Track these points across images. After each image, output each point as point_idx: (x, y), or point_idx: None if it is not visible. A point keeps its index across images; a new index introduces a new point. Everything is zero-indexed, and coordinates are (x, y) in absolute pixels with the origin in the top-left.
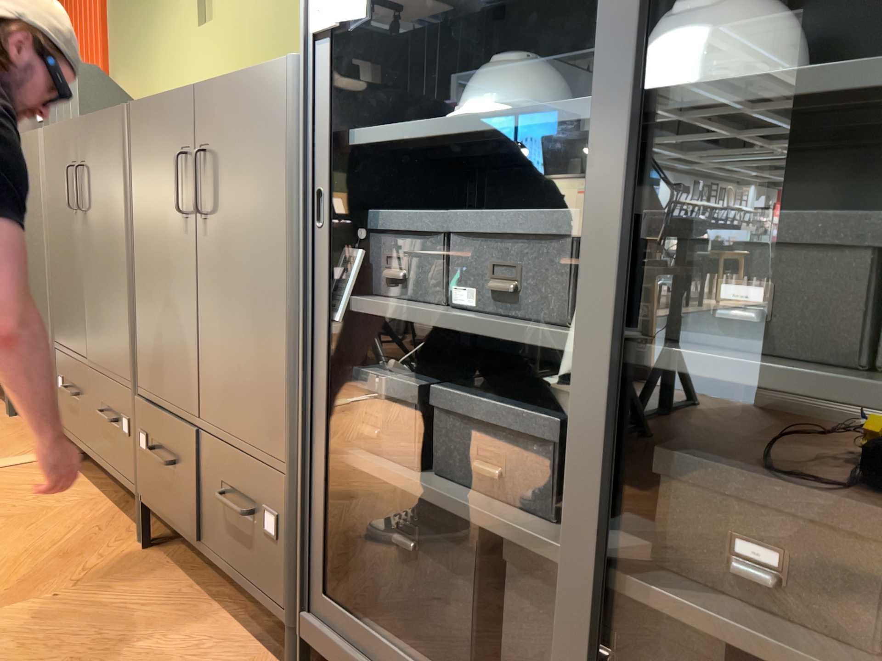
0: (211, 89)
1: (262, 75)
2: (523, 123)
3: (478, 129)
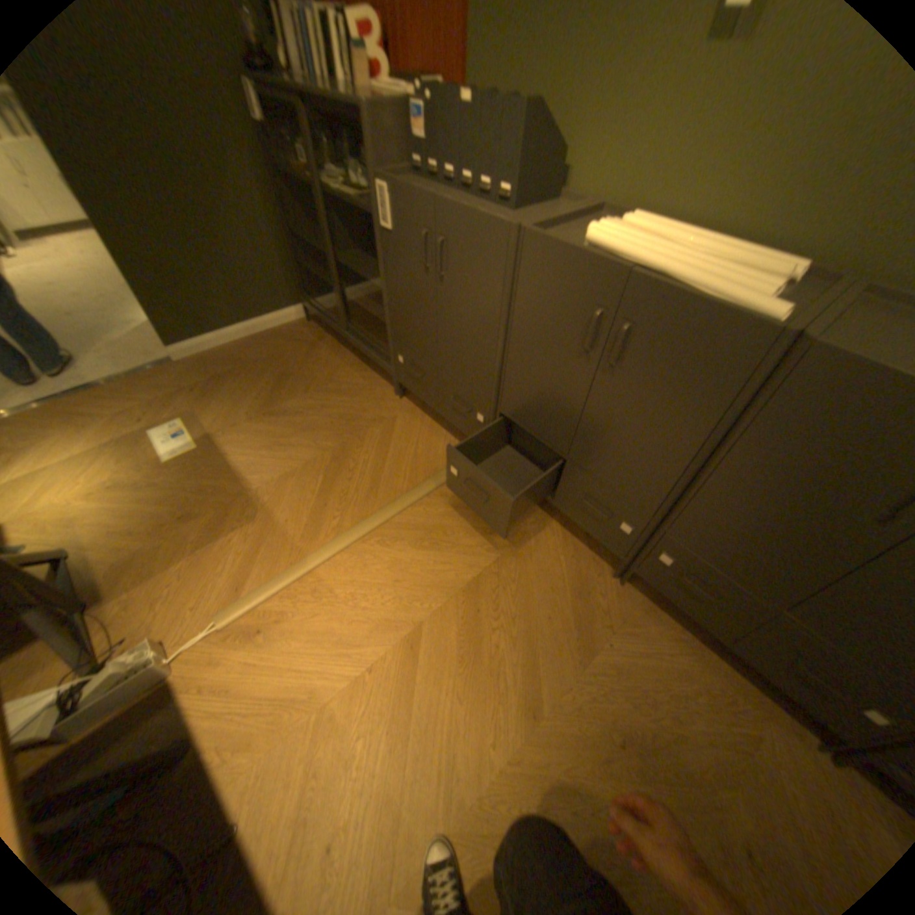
0: None
1: None
2: None
3: None
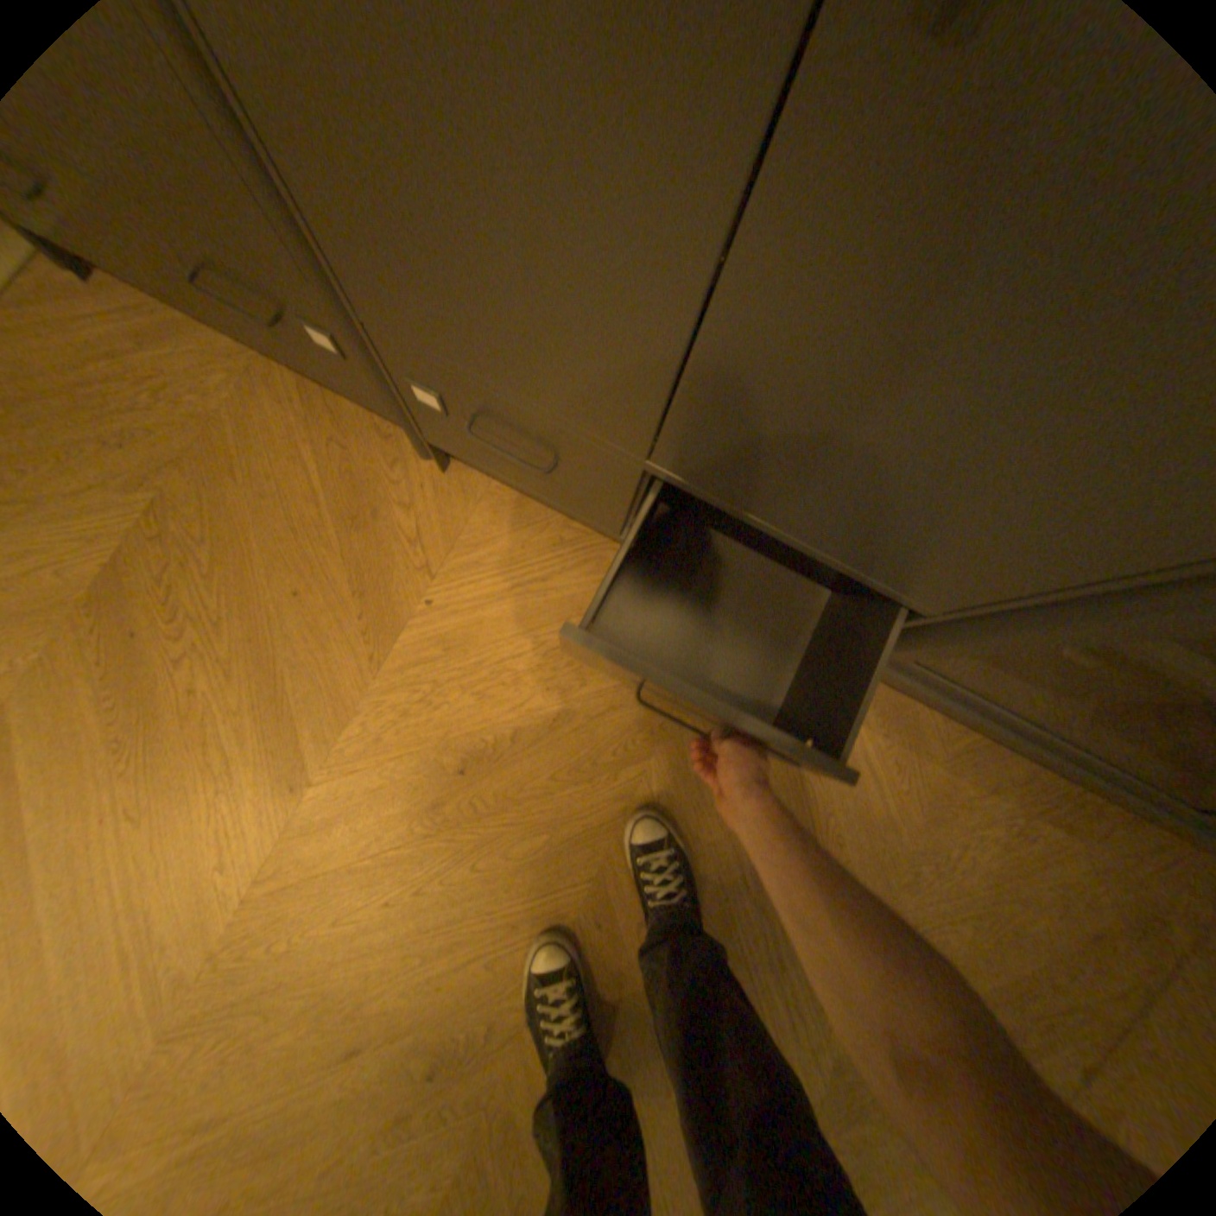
0: None
1: None
2: None
3: None
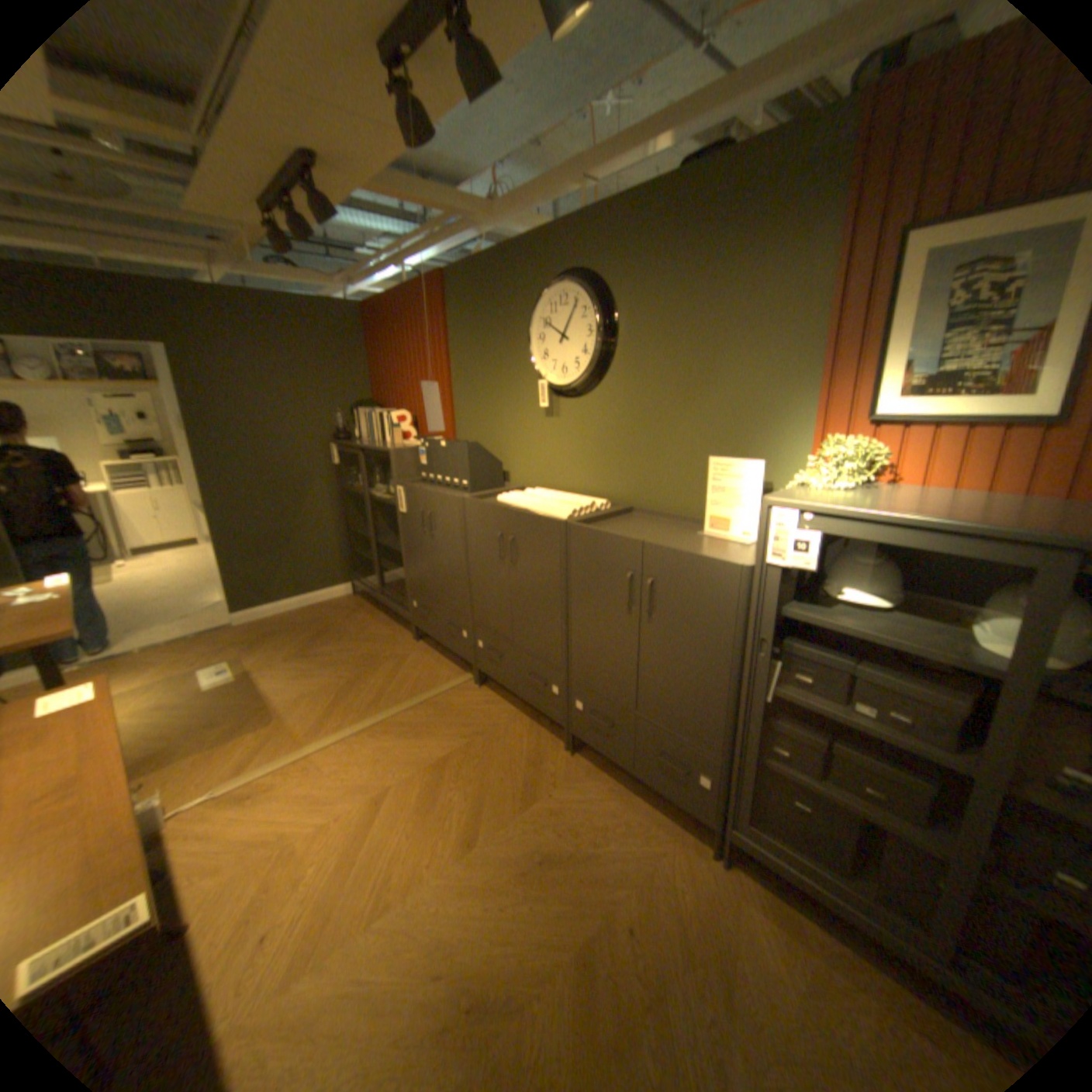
0: (661, 552)
1: (716, 565)
2: (929, 659)
3: (892, 648)
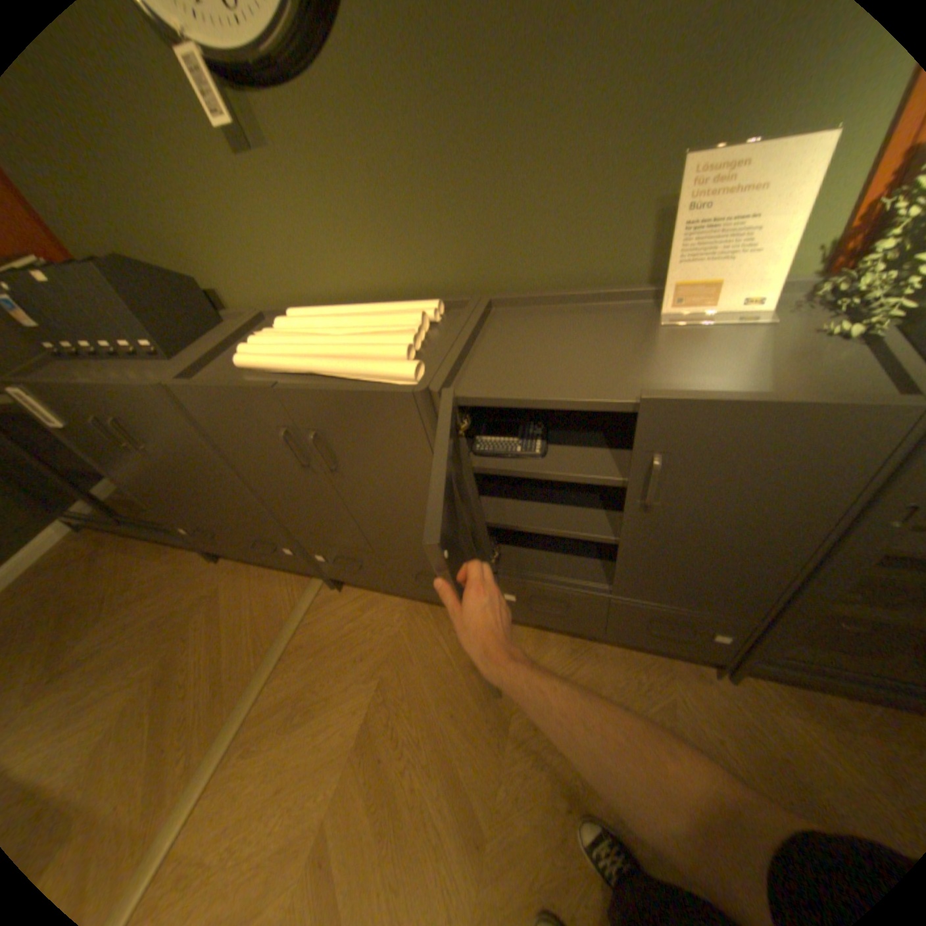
0: (690, 409)
1: (846, 415)
2: None
3: None
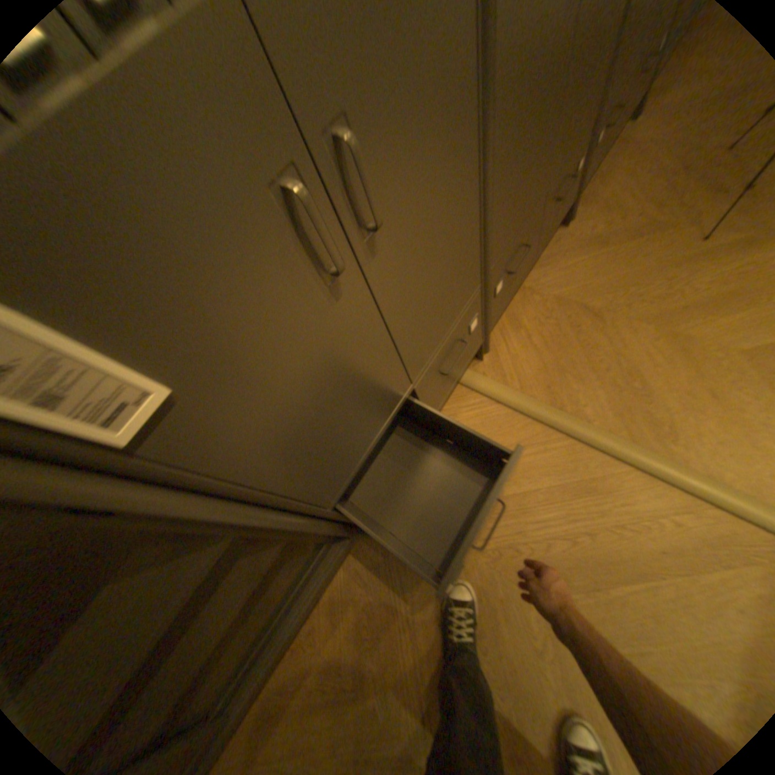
0: None
1: None
2: None
3: None
